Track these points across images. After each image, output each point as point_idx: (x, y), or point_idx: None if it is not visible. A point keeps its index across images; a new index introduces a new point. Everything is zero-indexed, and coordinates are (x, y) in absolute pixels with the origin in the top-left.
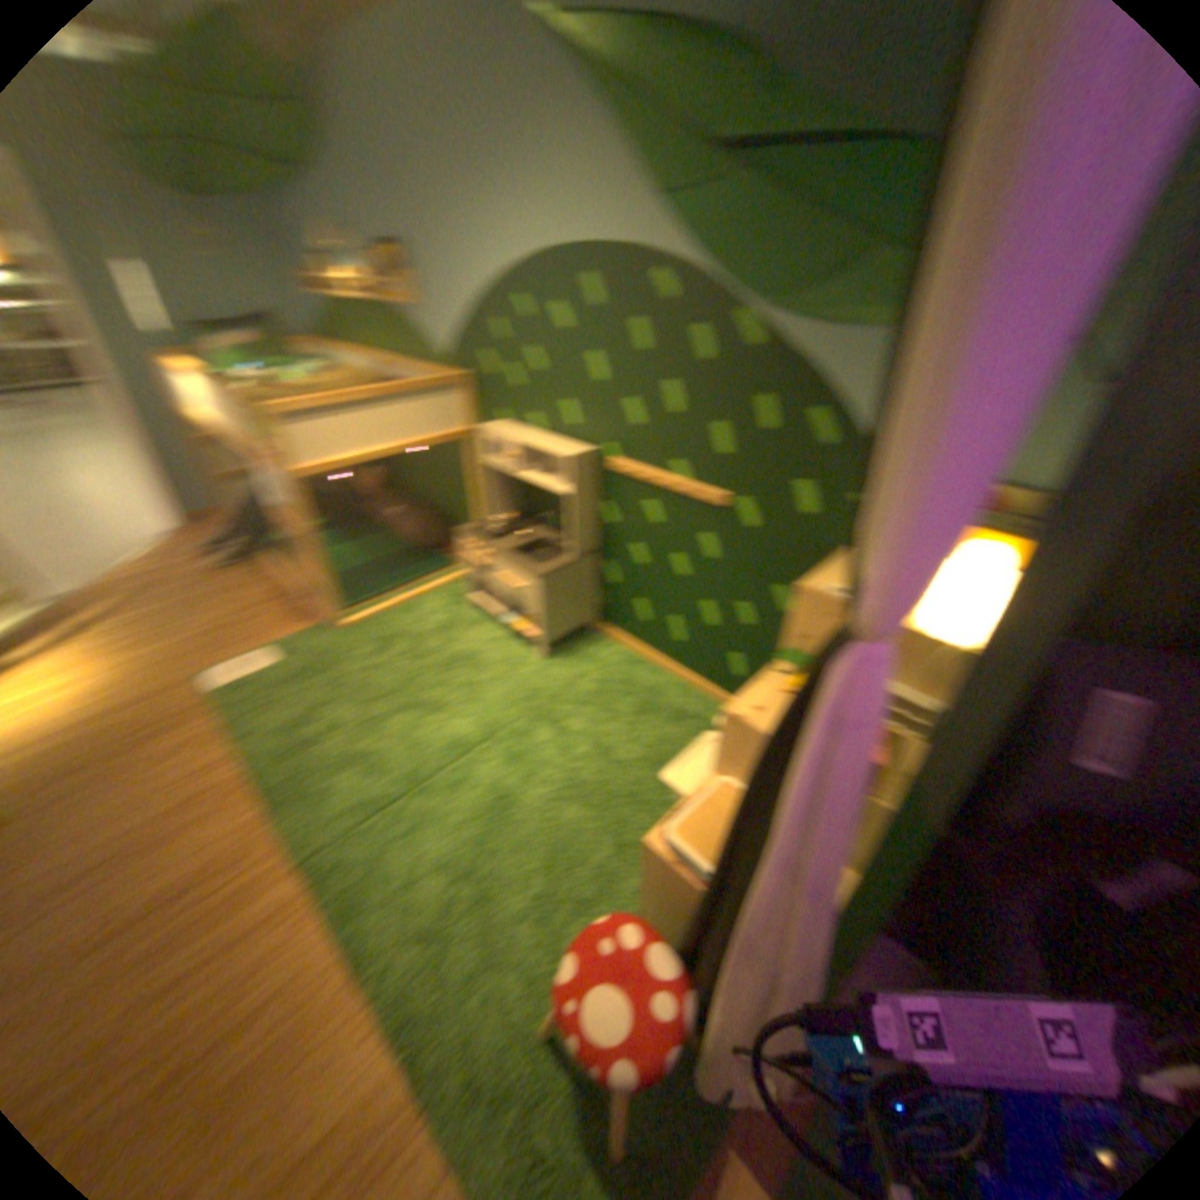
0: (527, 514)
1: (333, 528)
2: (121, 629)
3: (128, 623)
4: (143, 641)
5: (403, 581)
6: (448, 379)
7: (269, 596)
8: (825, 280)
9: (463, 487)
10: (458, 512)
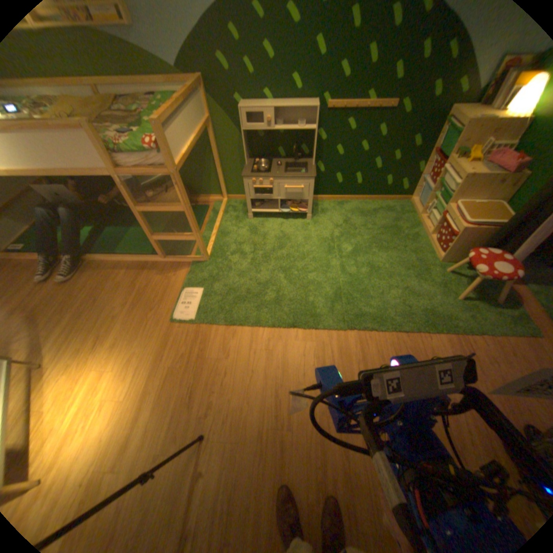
0: (261, 155)
1: (105, 222)
2: (66, 335)
3: (65, 330)
4: (98, 329)
5: (198, 224)
6: (191, 79)
7: (132, 269)
8: None
9: (201, 156)
10: (196, 175)
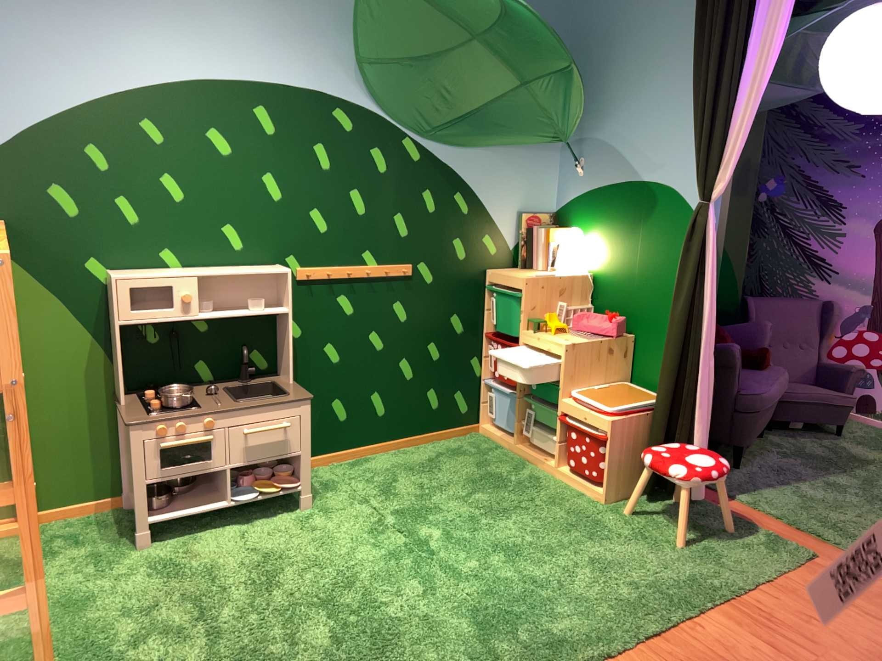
0: (158, 381)
1: None
2: None
3: None
4: None
5: None
6: None
7: None
8: (454, 127)
9: None
10: None
